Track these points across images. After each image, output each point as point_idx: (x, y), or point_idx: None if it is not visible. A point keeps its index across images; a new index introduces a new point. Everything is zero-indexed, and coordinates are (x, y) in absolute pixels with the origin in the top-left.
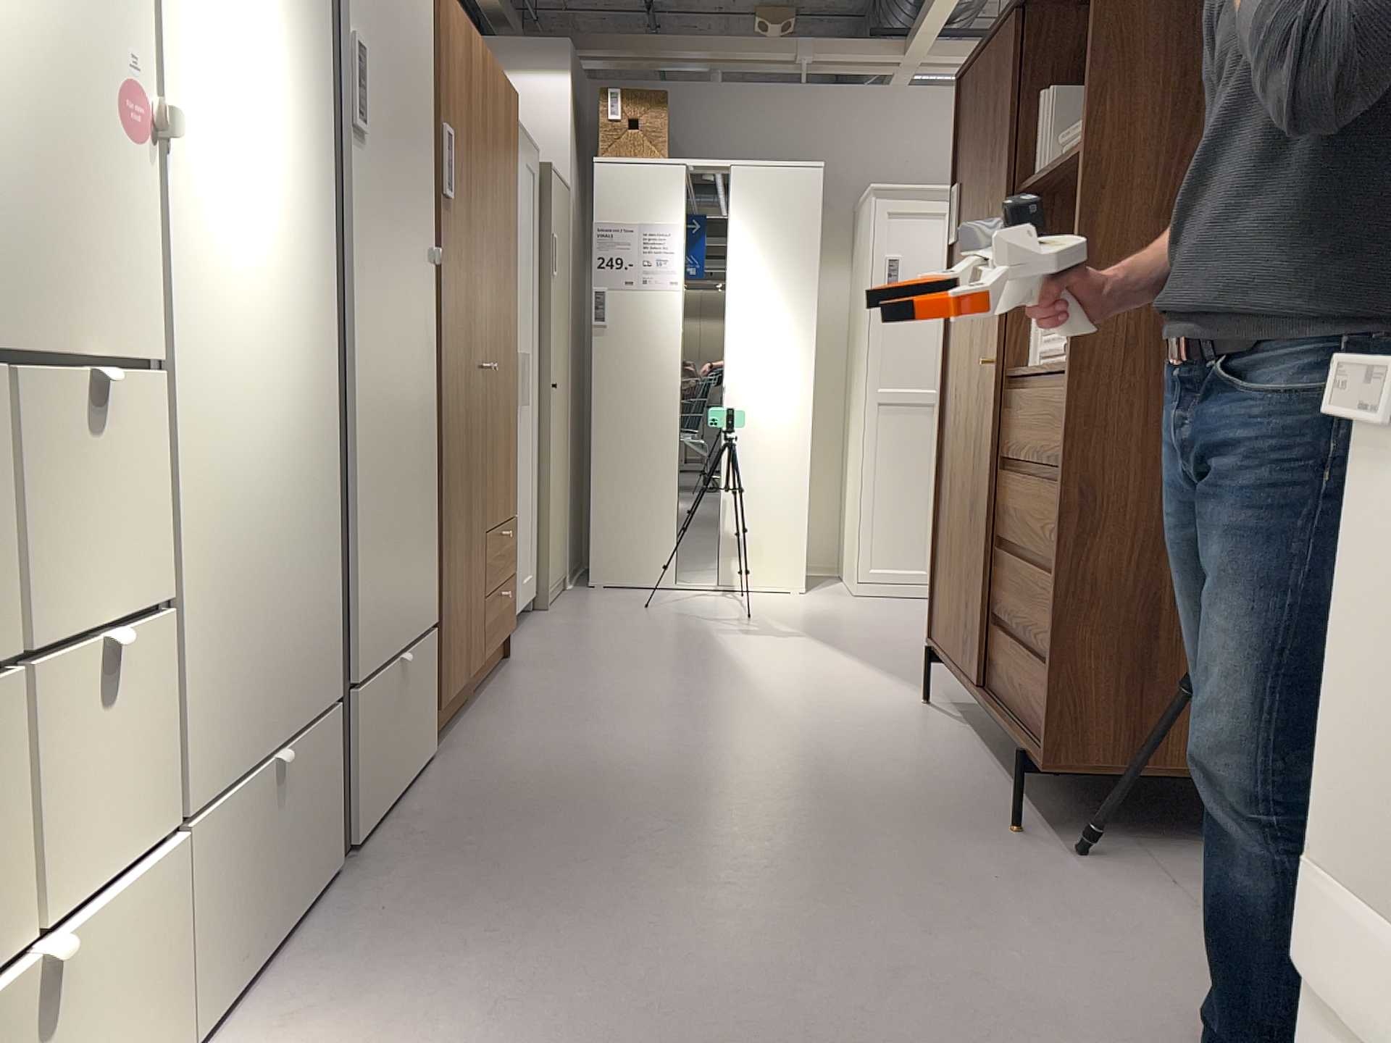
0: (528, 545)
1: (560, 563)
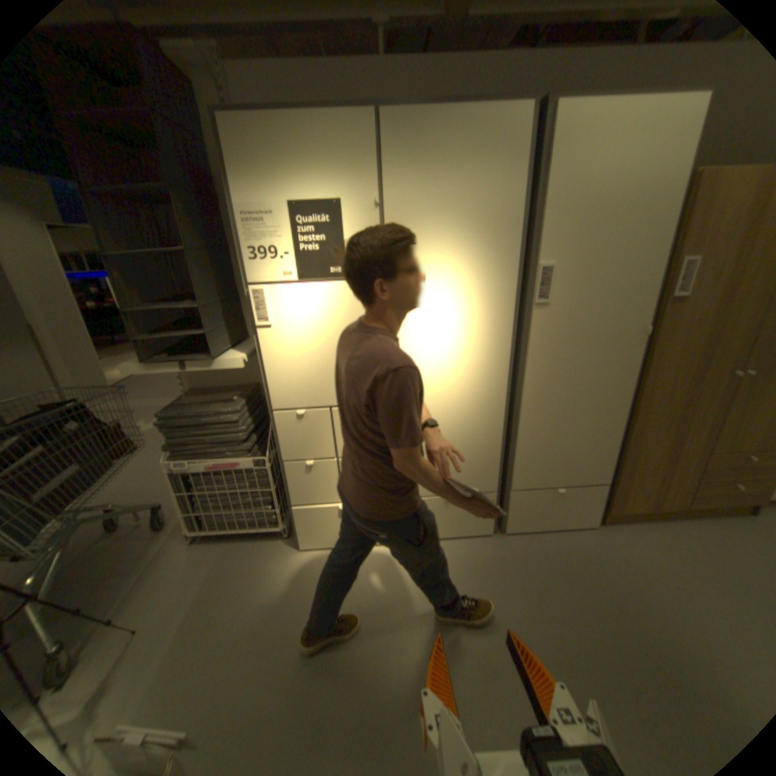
0: None
1: None
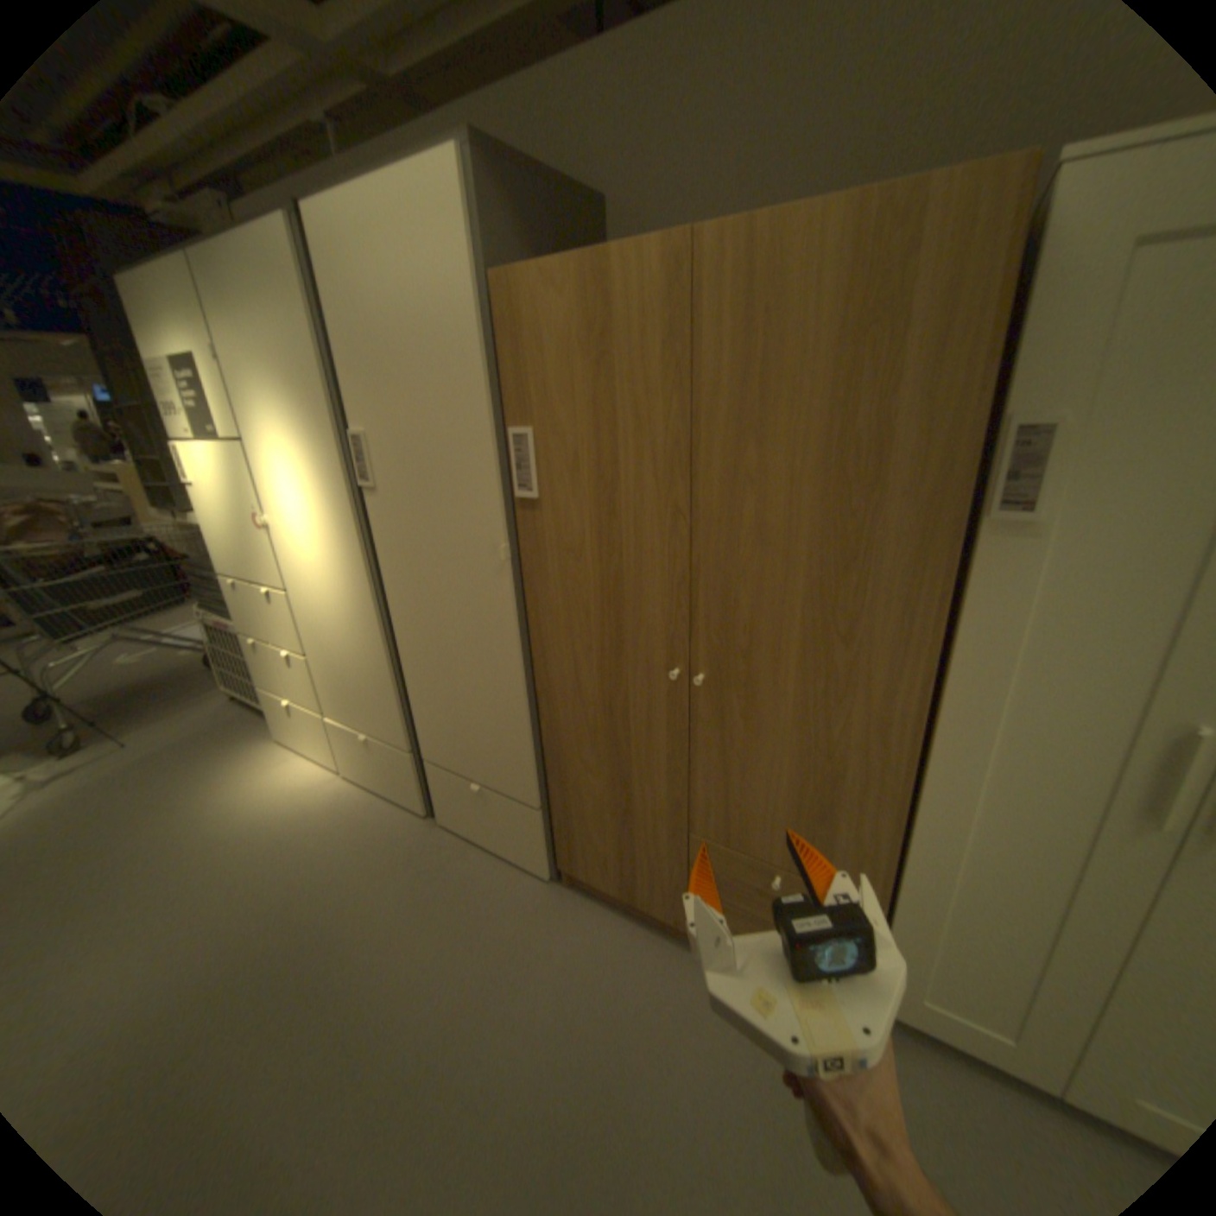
0: None
1: None
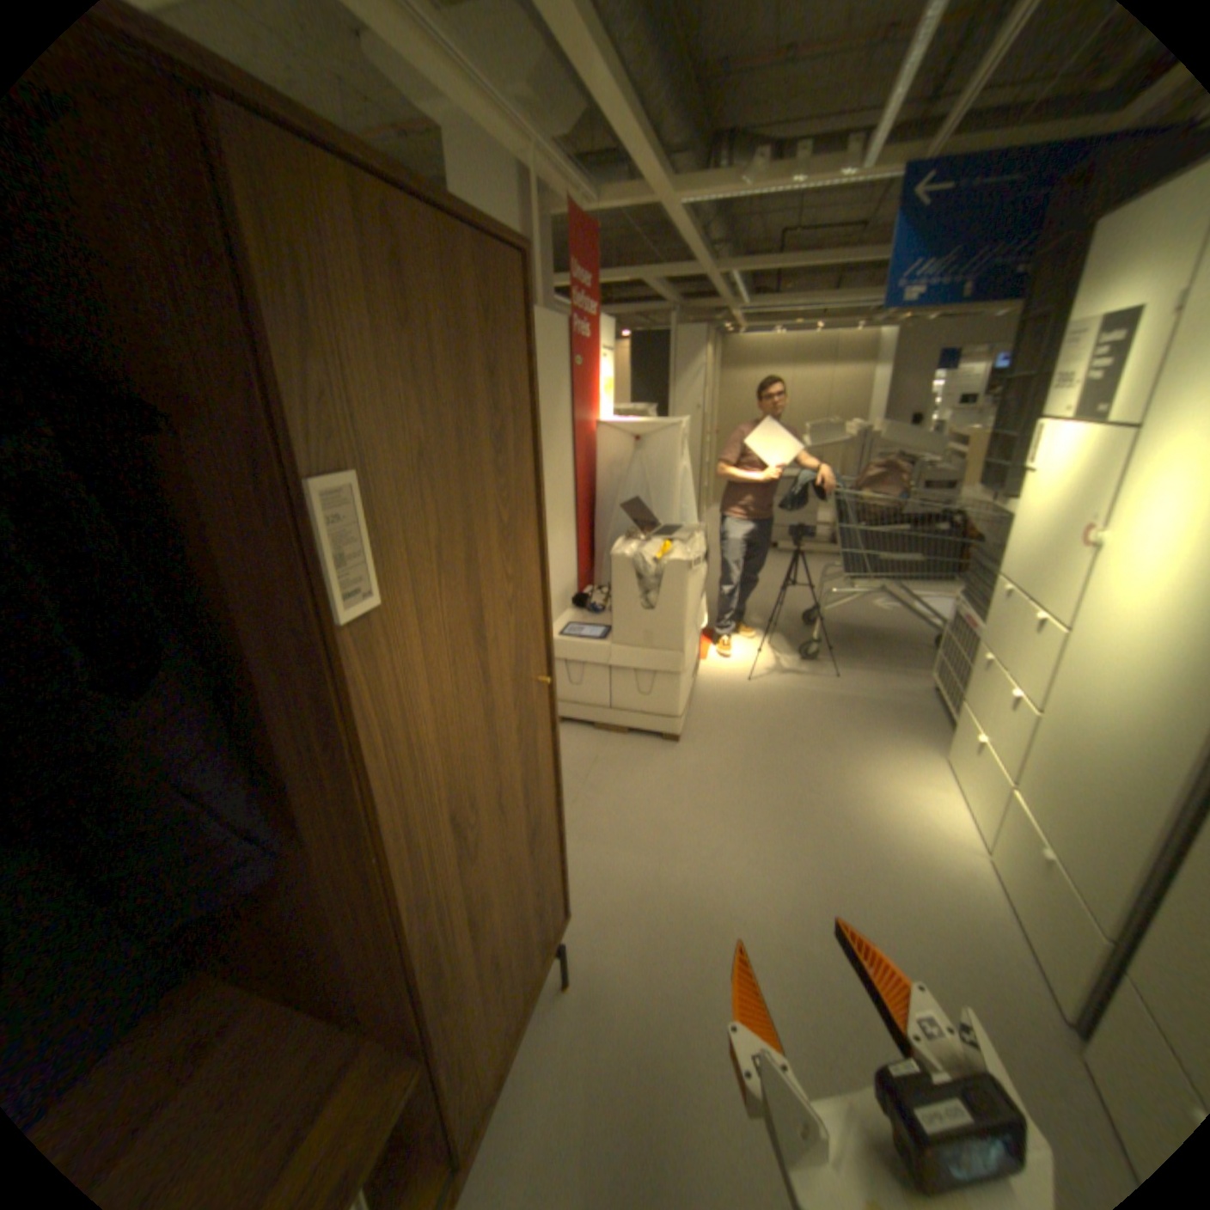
0: None
1: None
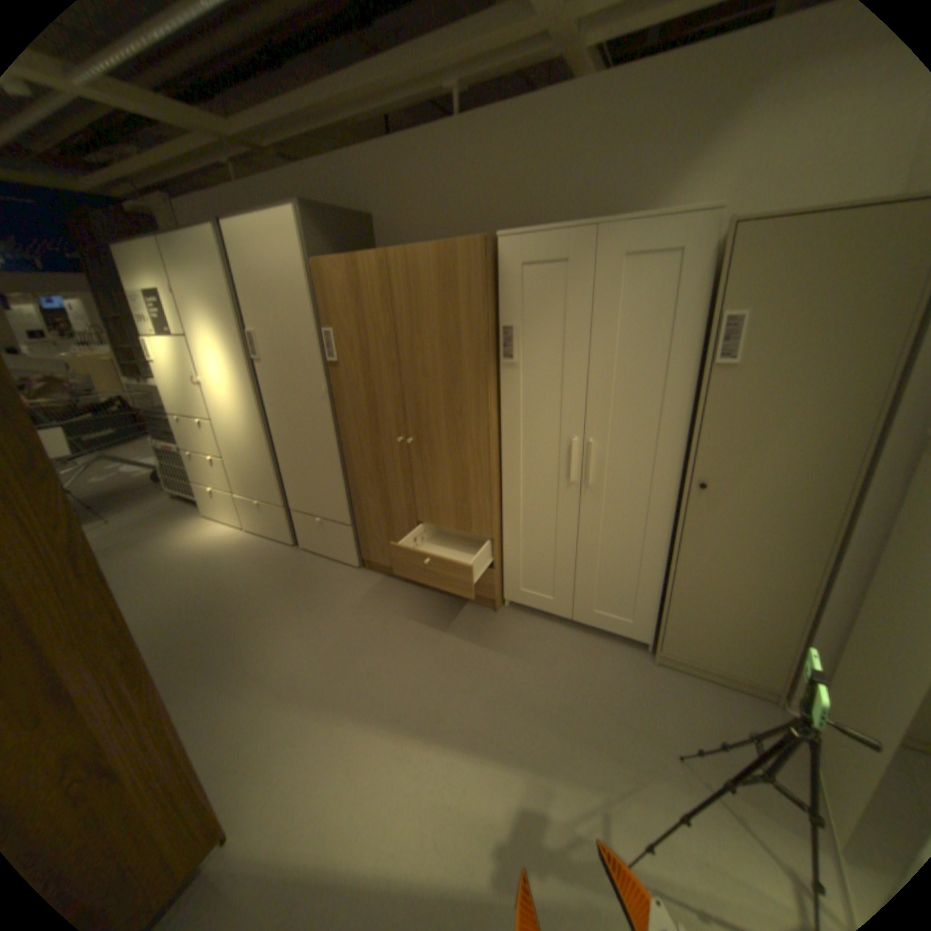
0: (625, 595)
1: (731, 662)
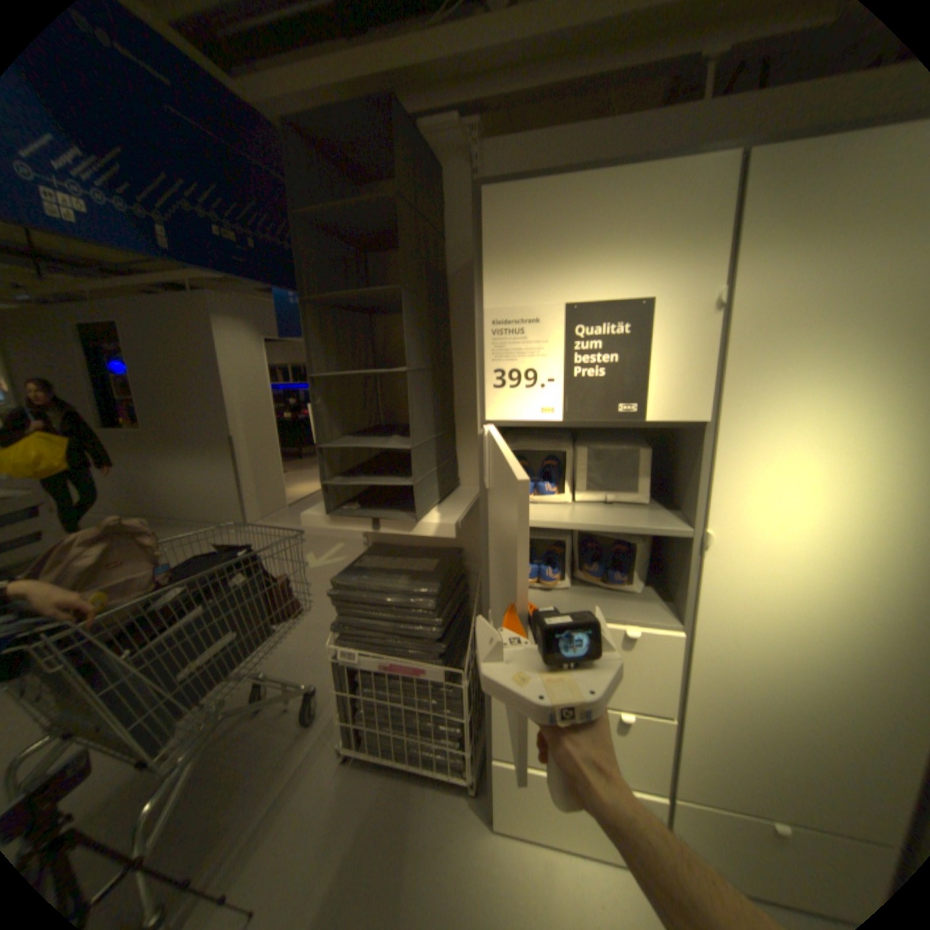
0: None
1: None
